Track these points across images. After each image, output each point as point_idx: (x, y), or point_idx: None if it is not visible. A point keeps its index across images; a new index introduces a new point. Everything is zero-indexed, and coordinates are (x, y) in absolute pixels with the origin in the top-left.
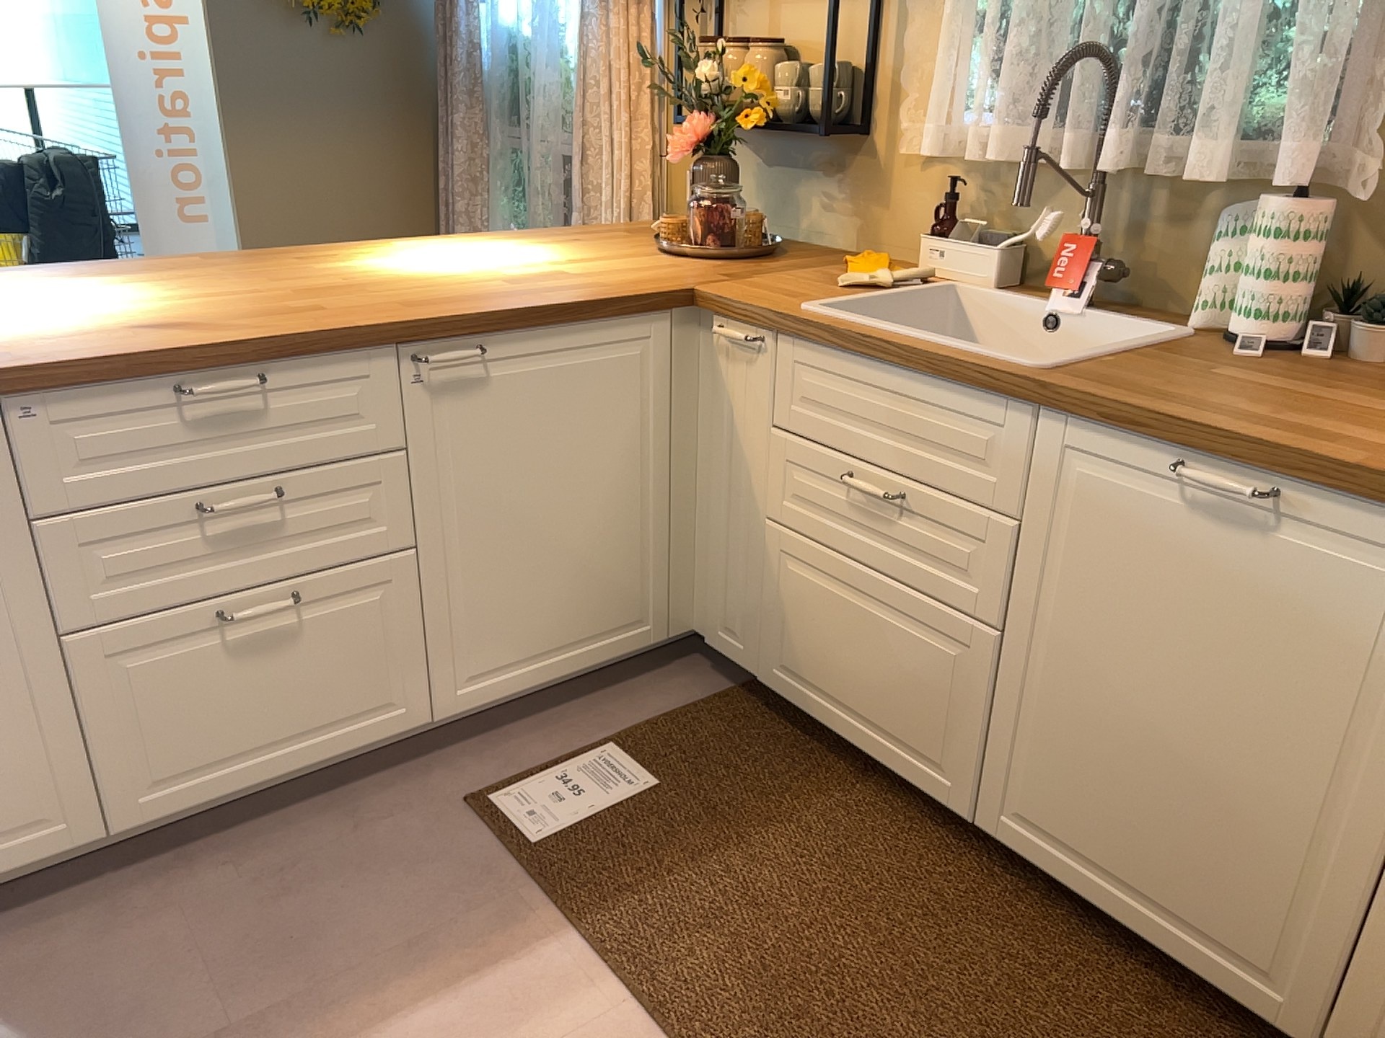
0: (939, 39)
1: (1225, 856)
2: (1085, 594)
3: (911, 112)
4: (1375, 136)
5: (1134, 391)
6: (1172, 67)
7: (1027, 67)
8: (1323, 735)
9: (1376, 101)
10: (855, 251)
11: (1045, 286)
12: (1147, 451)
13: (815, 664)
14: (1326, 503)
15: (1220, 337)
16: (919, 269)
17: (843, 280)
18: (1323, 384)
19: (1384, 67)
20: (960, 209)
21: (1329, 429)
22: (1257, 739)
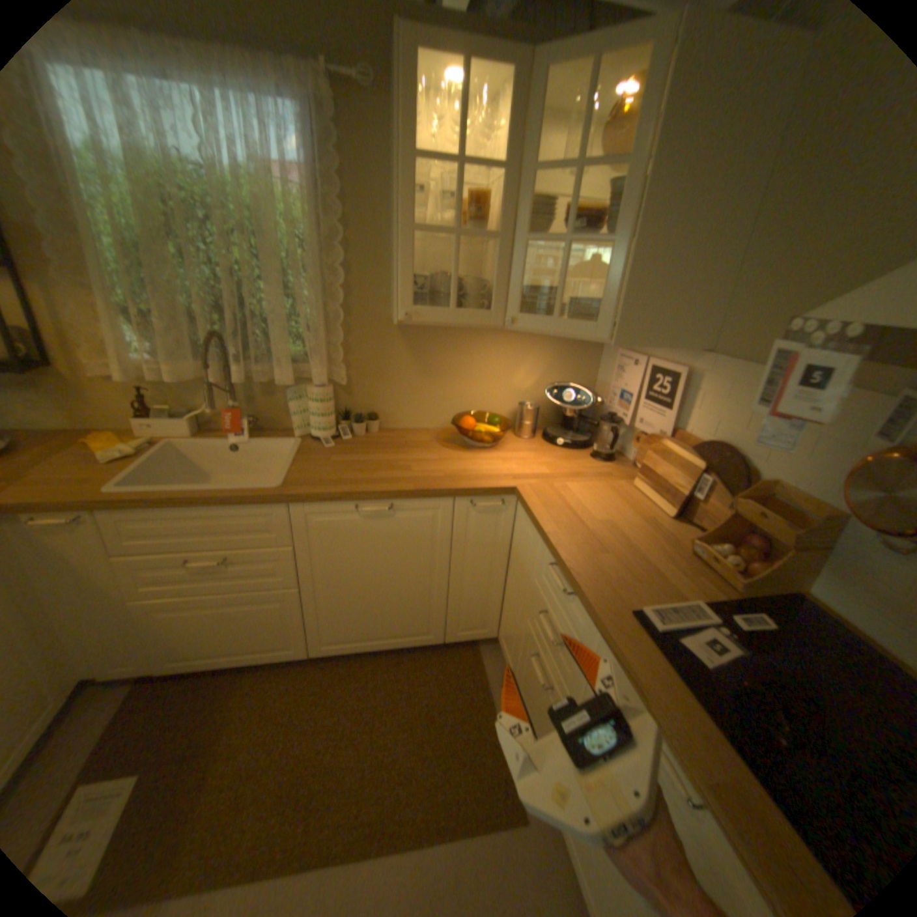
0: (92, 314)
1: (405, 611)
2: (331, 560)
3: (88, 353)
4: (338, 361)
5: (324, 483)
6: (252, 337)
7: (173, 336)
8: (424, 564)
9: (333, 348)
10: (73, 428)
11: (213, 427)
12: (342, 505)
13: (194, 649)
14: (407, 502)
15: (312, 438)
16: (137, 435)
17: (99, 457)
18: (364, 451)
19: (332, 336)
20: (146, 400)
21: (390, 475)
22: (405, 575)
